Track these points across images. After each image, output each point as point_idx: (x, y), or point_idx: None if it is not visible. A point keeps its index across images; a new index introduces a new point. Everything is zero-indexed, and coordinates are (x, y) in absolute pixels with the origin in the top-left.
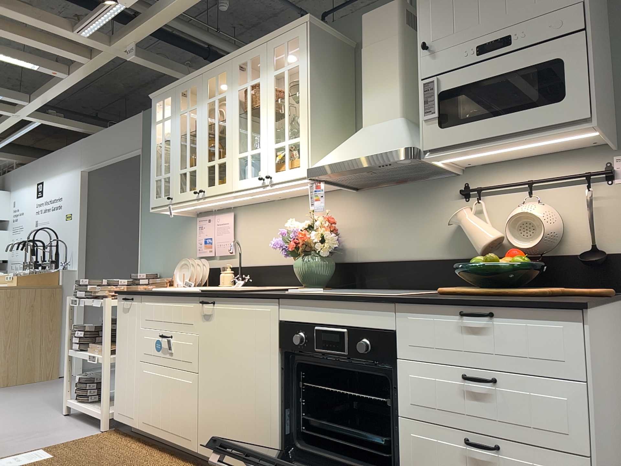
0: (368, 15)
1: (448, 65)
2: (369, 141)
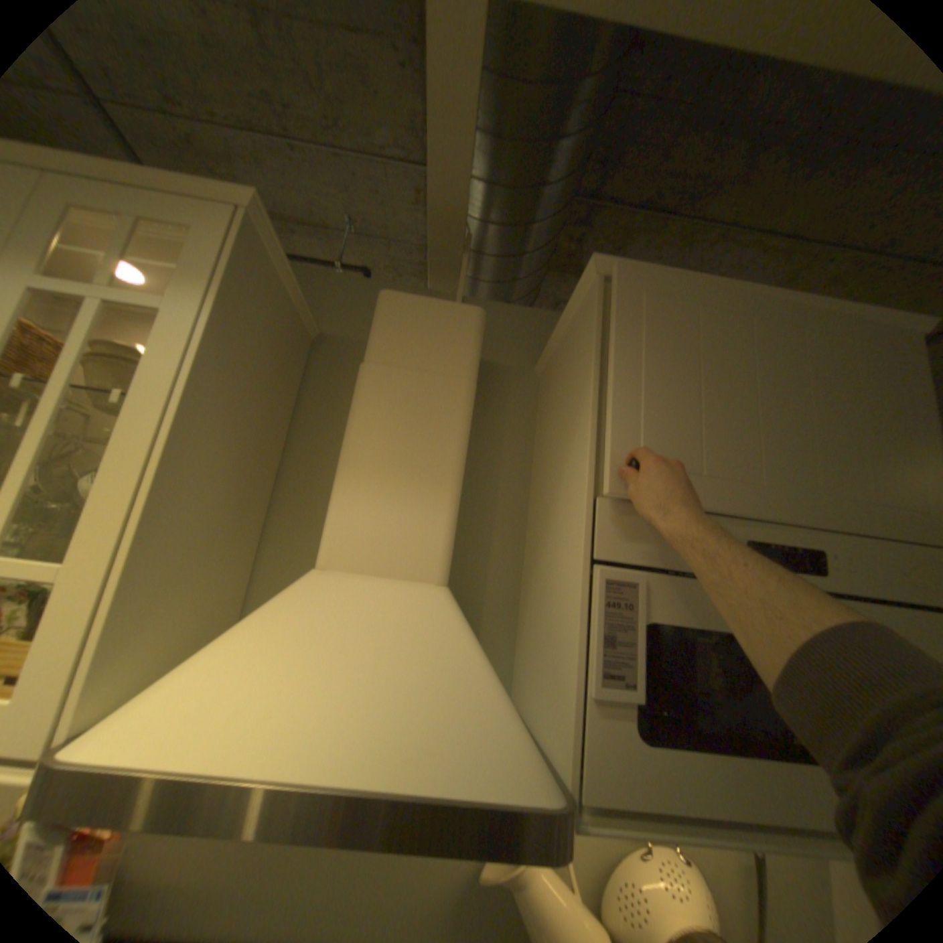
0: (404, 299)
1: (679, 555)
2: (366, 669)
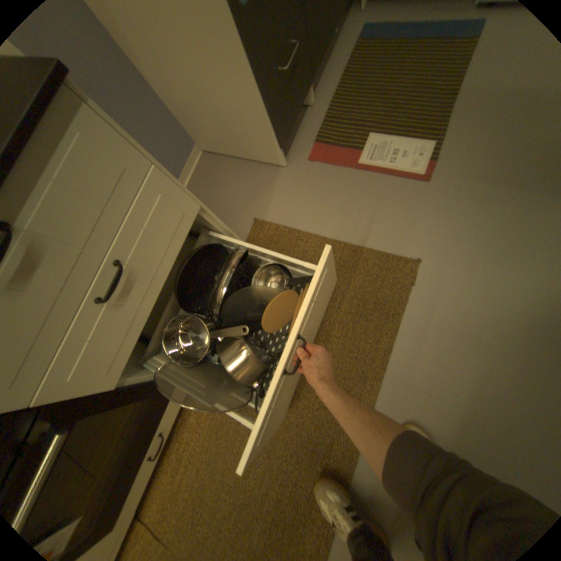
0: None
1: None
2: None
